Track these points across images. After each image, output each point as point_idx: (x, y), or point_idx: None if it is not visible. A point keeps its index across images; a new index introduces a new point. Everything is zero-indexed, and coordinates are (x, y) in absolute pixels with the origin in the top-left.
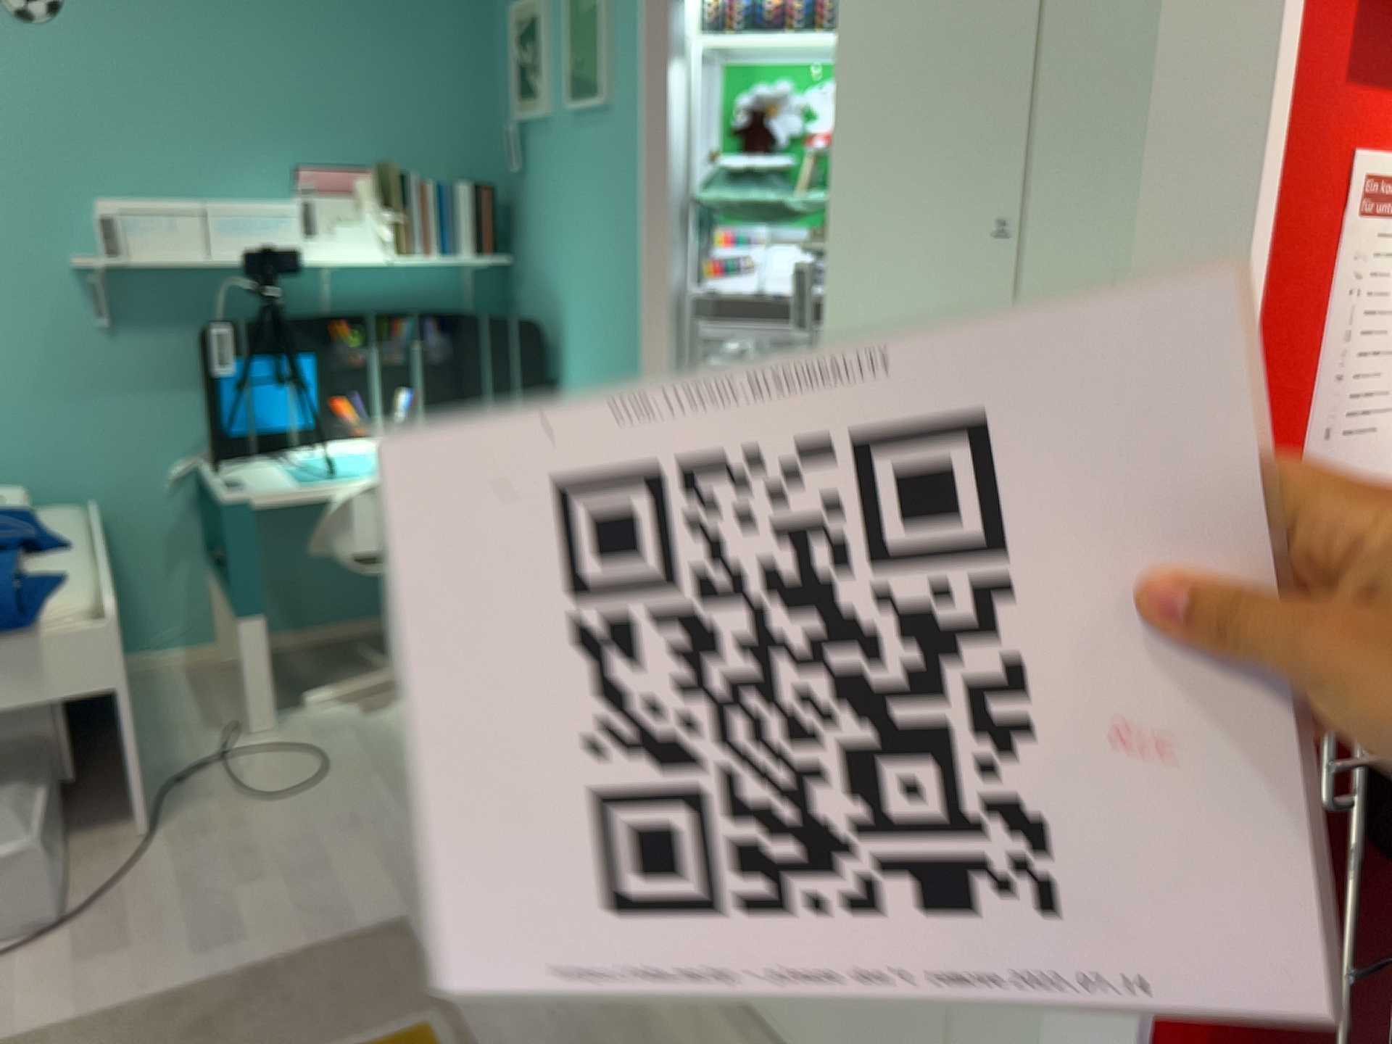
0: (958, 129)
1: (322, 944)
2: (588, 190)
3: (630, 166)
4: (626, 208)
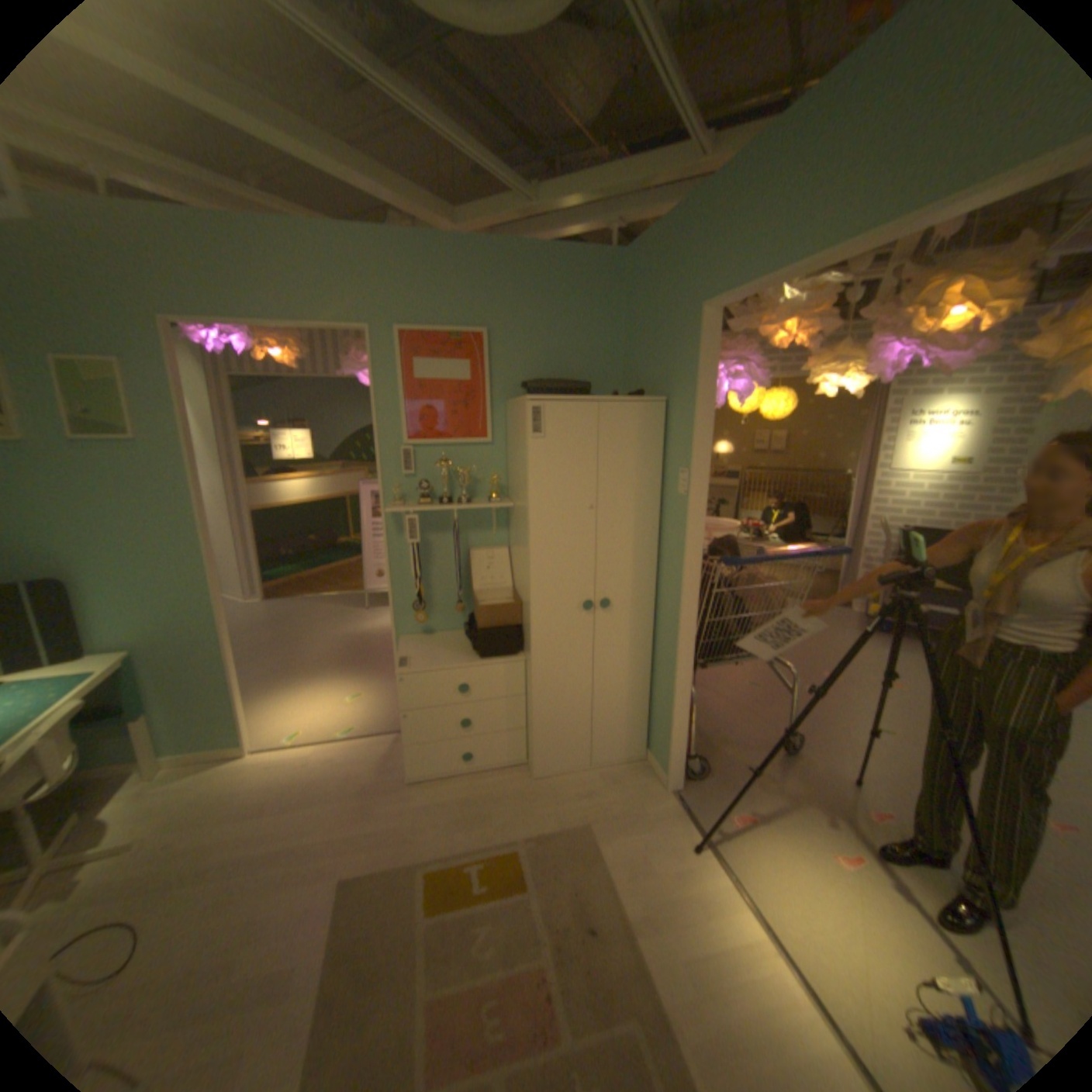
0: (575, 490)
1: (330, 922)
2: (105, 489)
3: (169, 476)
4: (167, 499)
